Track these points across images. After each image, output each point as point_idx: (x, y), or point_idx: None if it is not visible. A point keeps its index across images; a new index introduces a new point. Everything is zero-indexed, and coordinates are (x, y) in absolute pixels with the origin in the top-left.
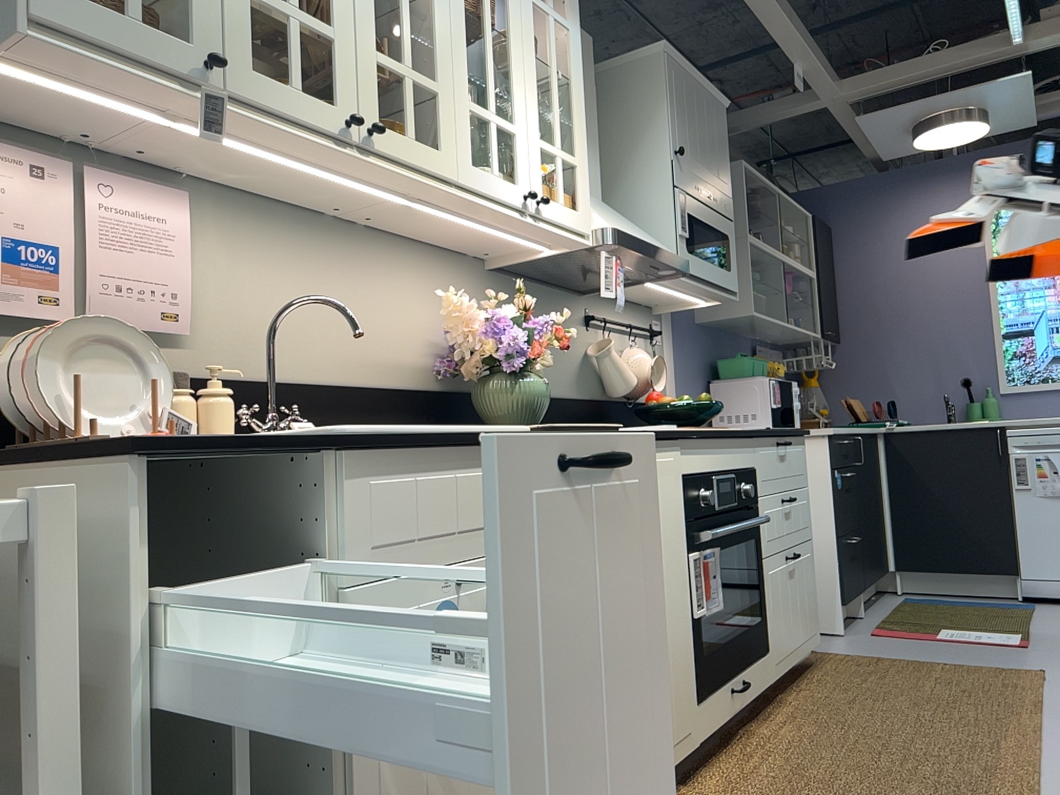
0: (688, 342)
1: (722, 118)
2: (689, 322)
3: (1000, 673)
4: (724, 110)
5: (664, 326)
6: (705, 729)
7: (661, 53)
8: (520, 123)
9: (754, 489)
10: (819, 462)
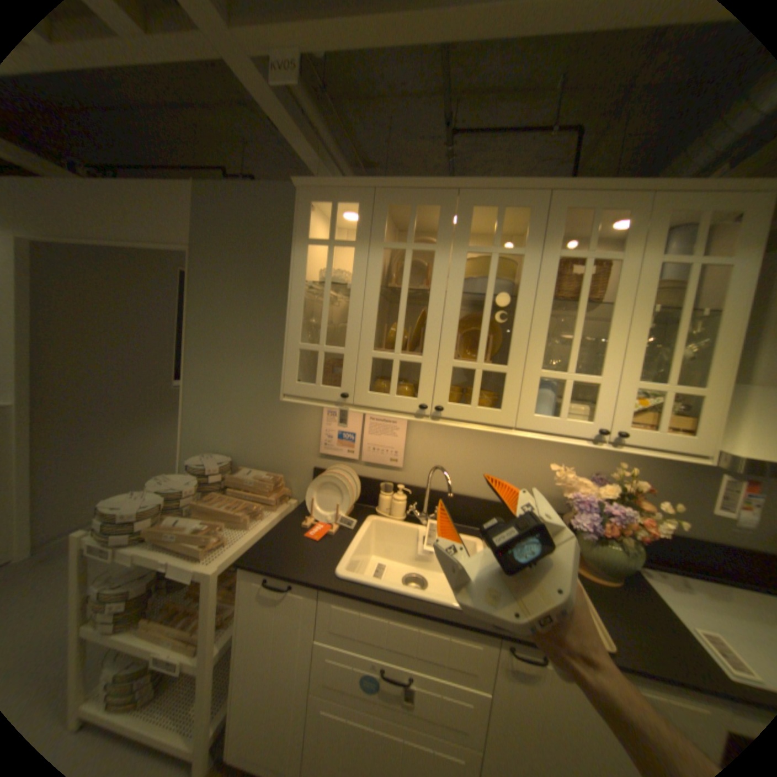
0: None
1: None
2: None
3: None
4: None
5: None
6: None
7: None
8: (609, 373)
9: None
10: None
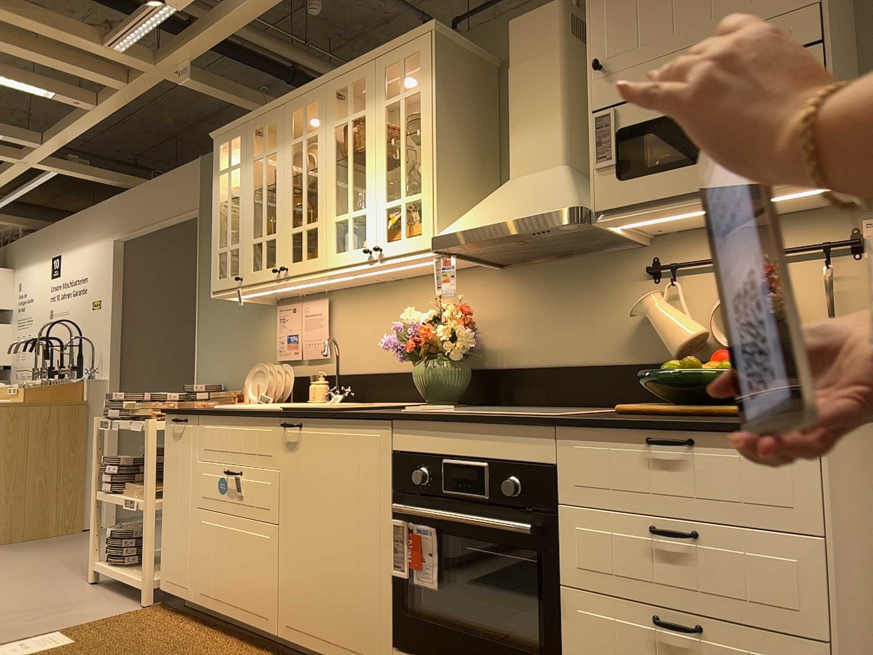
0: None
1: None
2: None
3: None
4: None
5: None
6: None
7: None
8: (368, 203)
9: (547, 491)
10: None
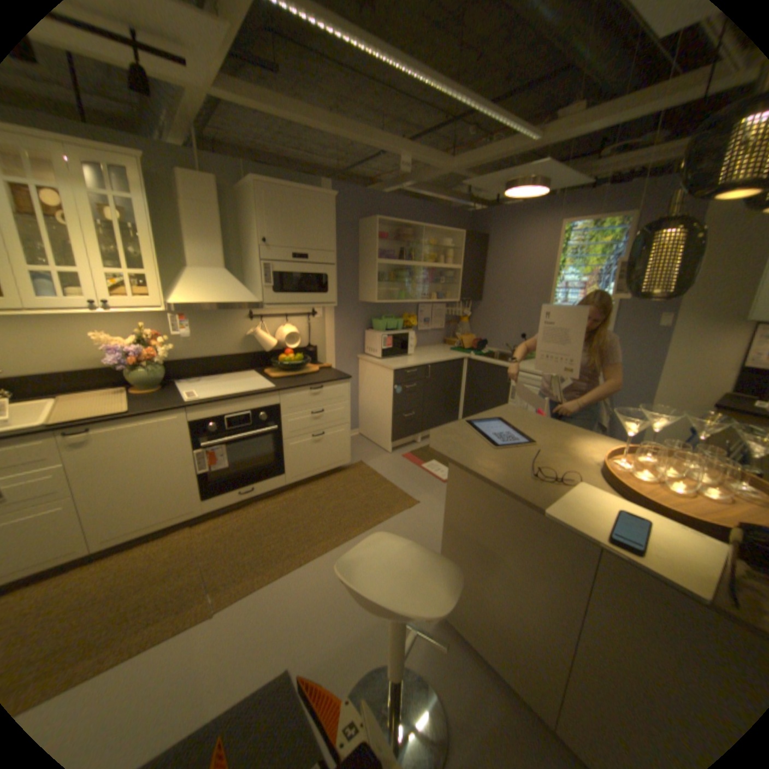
0: (346, 313)
1: (325, 205)
2: (349, 302)
3: (399, 499)
4: (329, 198)
5: (324, 308)
6: (208, 509)
7: (251, 180)
8: (81, 265)
9: (276, 413)
10: (389, 380)
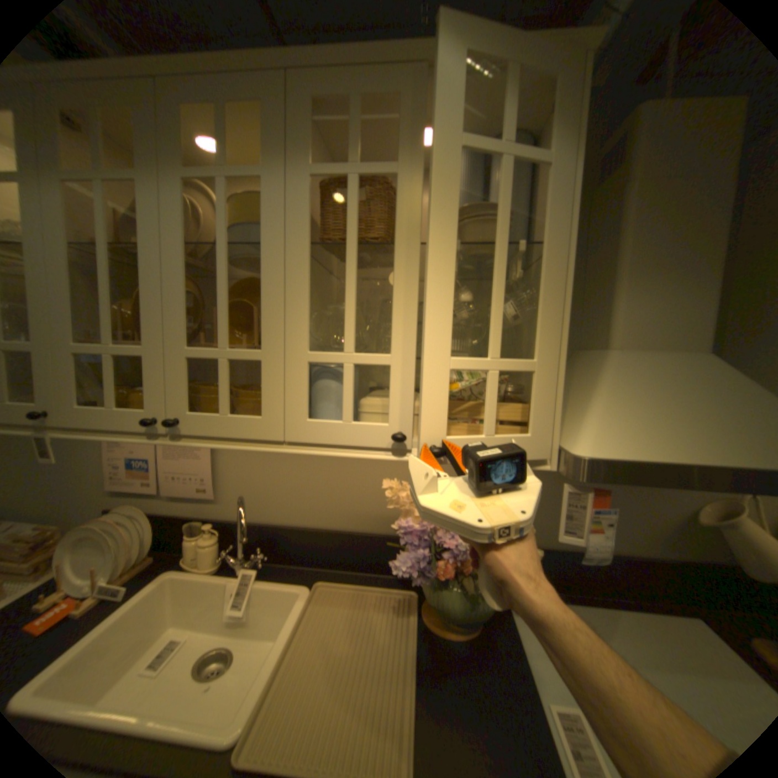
0: None
1: None
2: None
3: None
4: None
5: None
6: None
7: None
8: (398, 347)
9: None
10: None
